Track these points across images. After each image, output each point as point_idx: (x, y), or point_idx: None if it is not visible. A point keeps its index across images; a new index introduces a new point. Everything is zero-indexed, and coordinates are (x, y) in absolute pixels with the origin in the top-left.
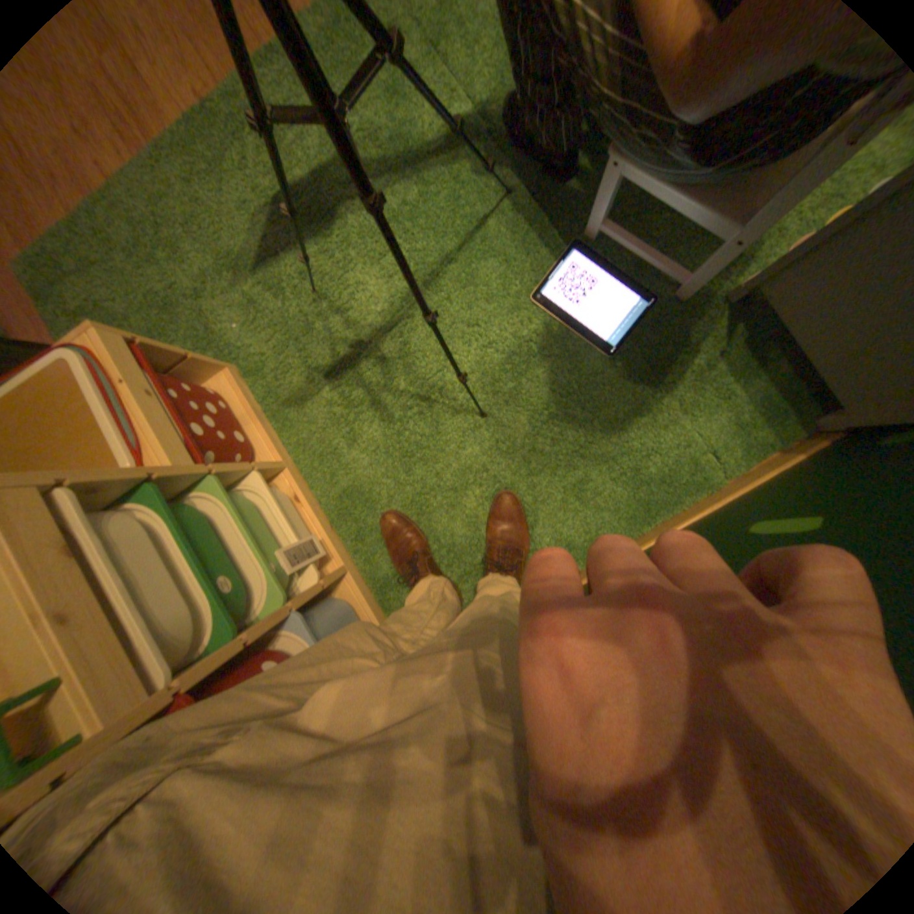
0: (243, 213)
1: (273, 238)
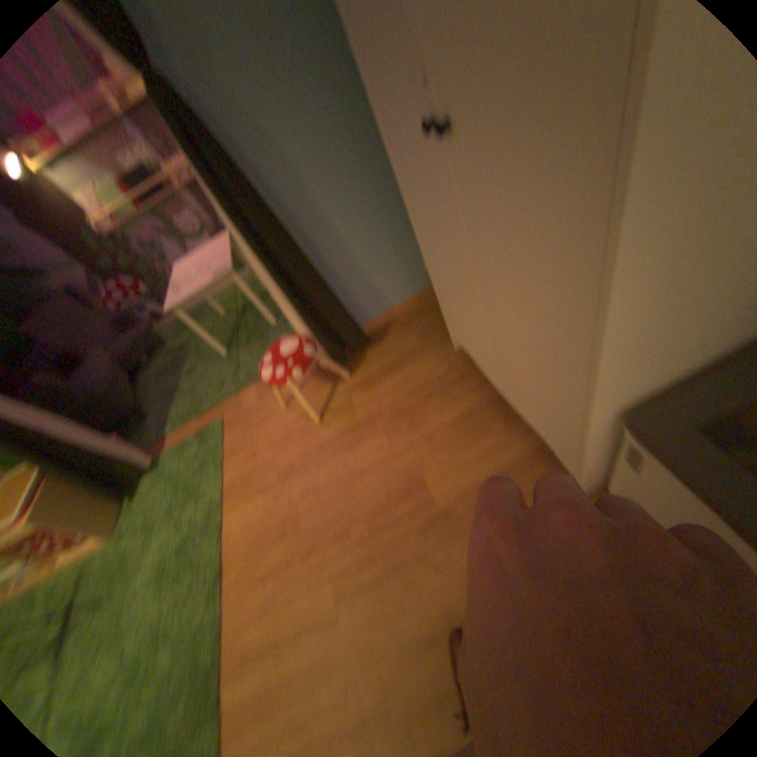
0: (154, 562)
1: (133, 580)
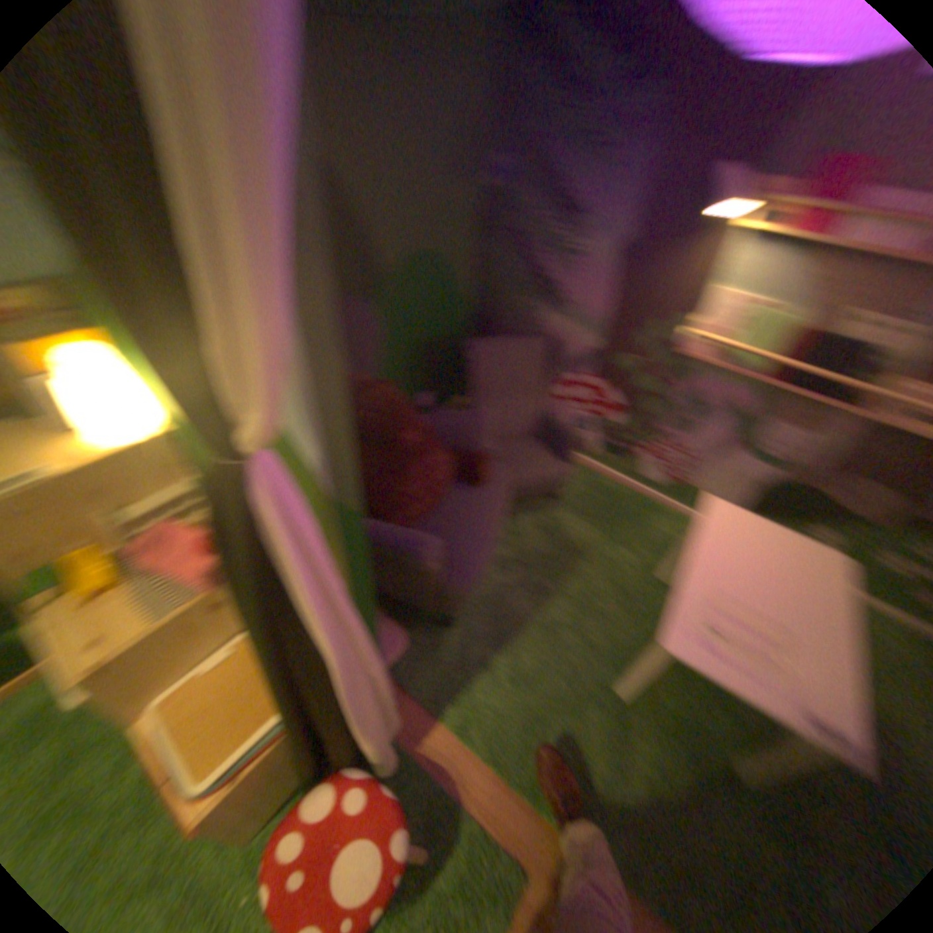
0: None
1: None
